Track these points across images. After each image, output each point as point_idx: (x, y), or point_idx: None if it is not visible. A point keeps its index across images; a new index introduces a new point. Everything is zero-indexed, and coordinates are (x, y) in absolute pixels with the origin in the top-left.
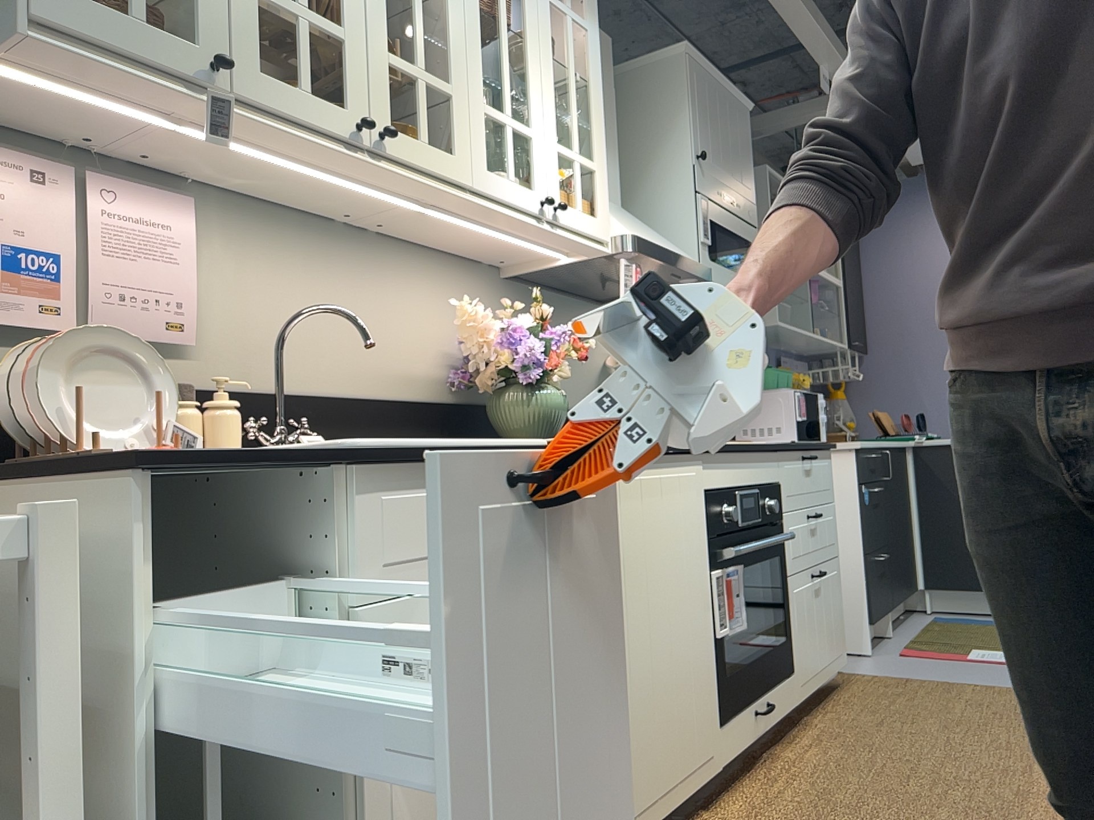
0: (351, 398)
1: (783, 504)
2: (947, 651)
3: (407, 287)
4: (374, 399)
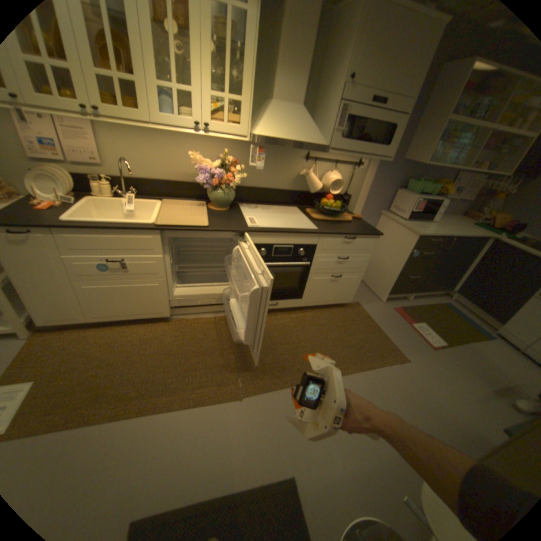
0: (161, 180)
1: (315, 252)
2: (412, 318)
3: (187, 142)
4: (171, 181)
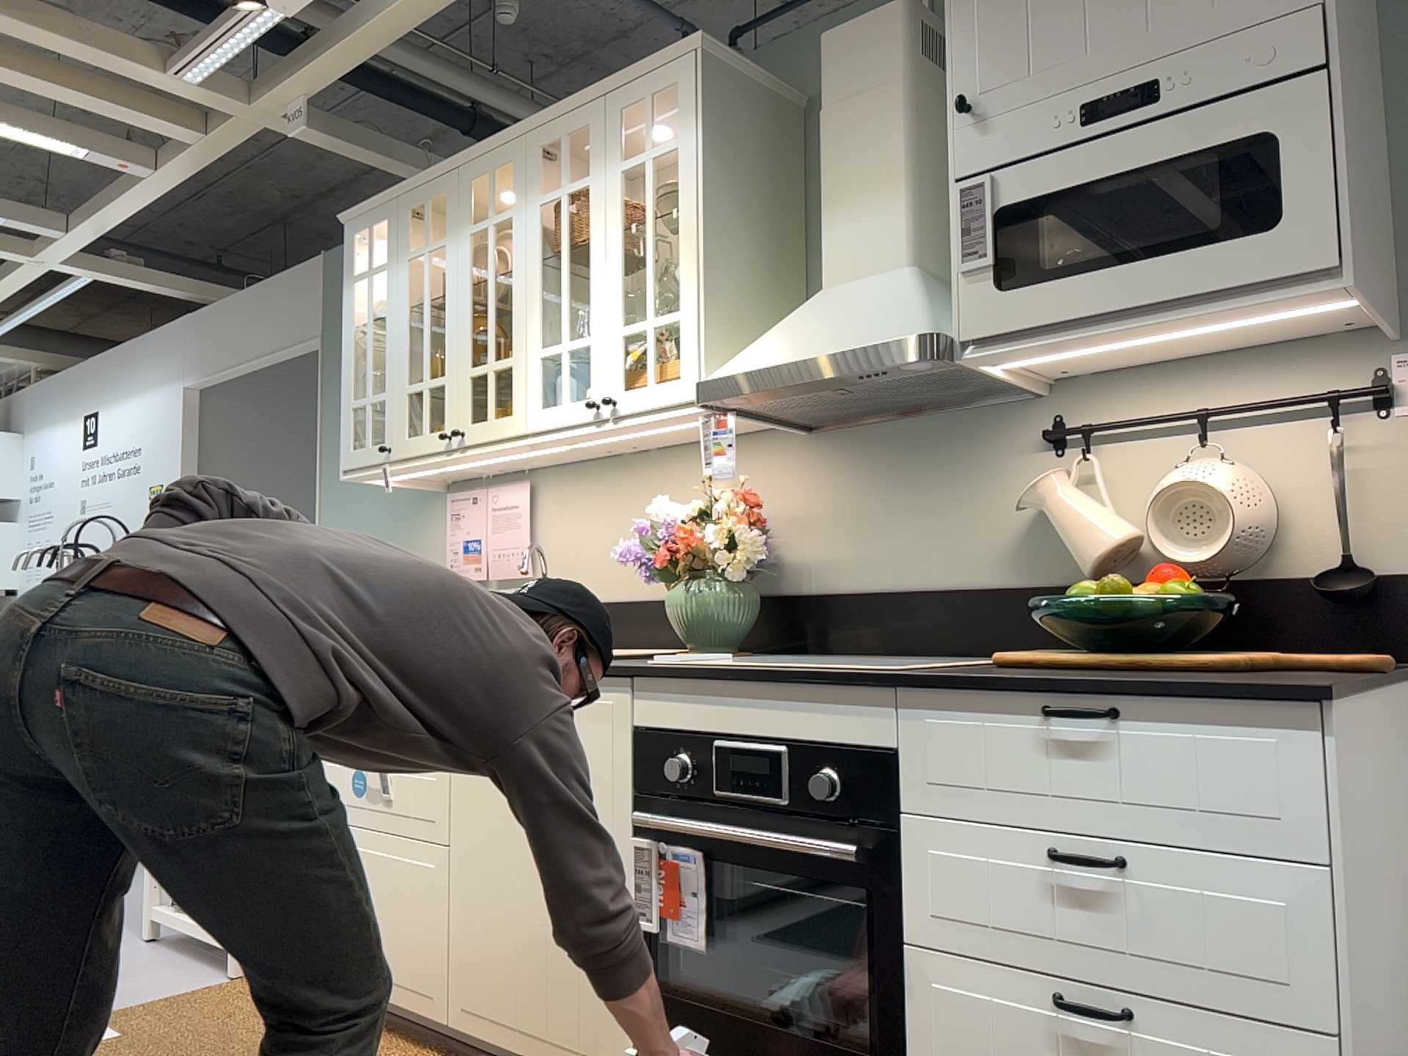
0: (626, 601)
1: (902, 794)
2: None
3: (682, 487)
4: (644, 601)
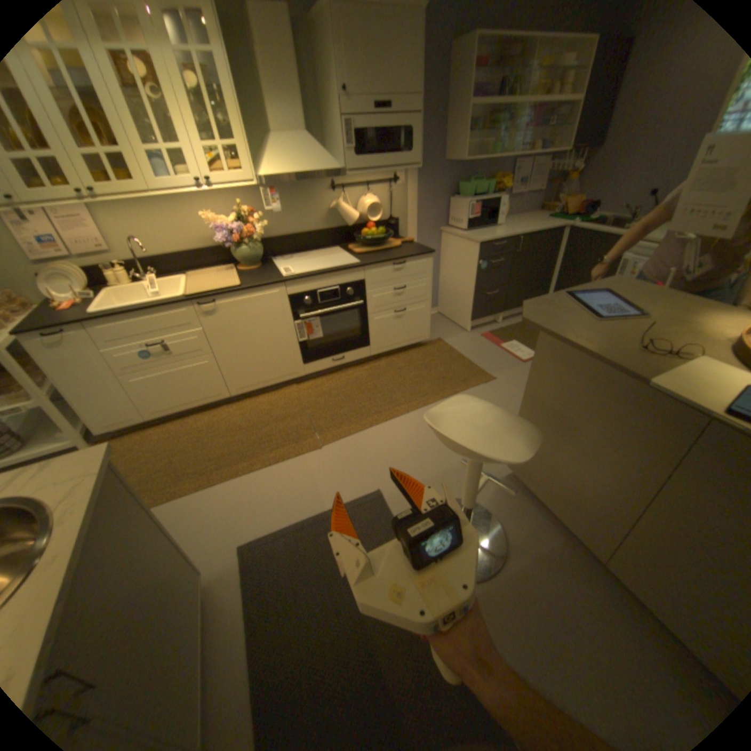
0: (179, 253)
1: (365, 288)
2: (500, 339)
3: (194, 203)
4: (189, 251)
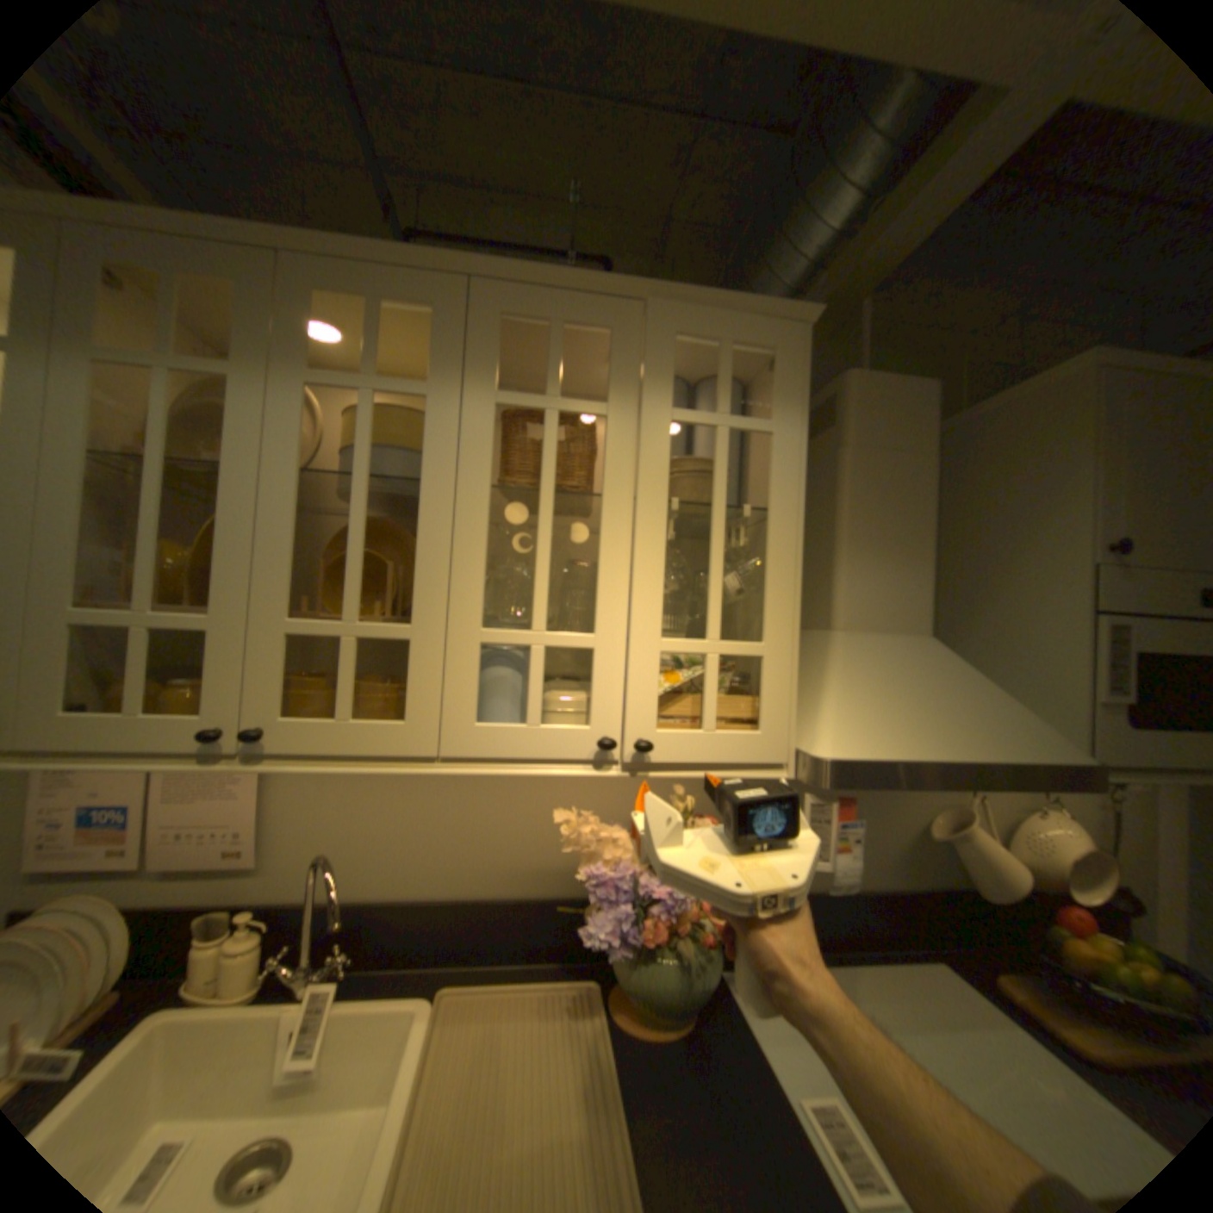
0: (447, 902)
1: None
2: None
3: None
4: (478, 901)
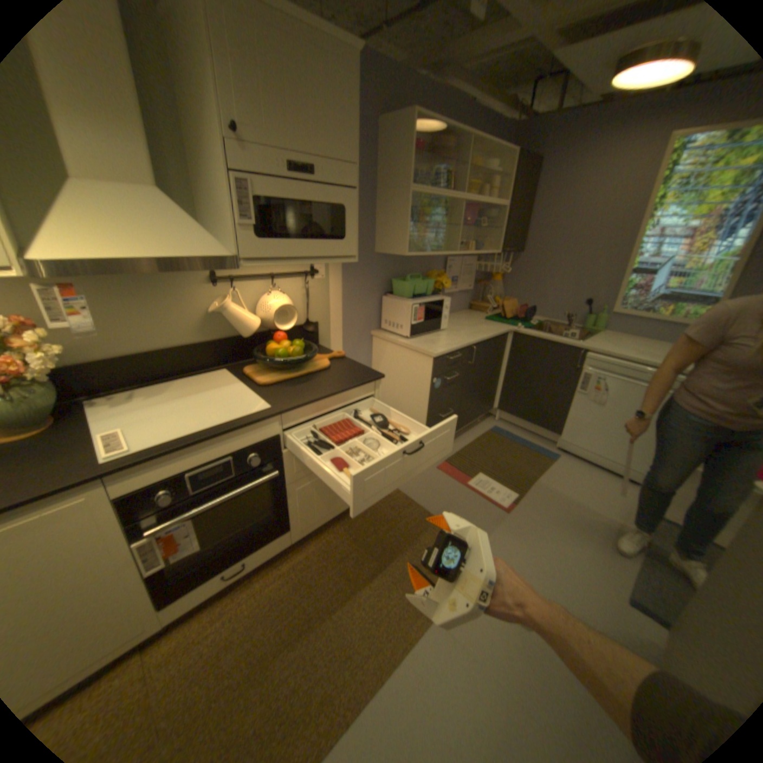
0: None
1: (282, 446)
2: (463, 473)
3: None
4: None
